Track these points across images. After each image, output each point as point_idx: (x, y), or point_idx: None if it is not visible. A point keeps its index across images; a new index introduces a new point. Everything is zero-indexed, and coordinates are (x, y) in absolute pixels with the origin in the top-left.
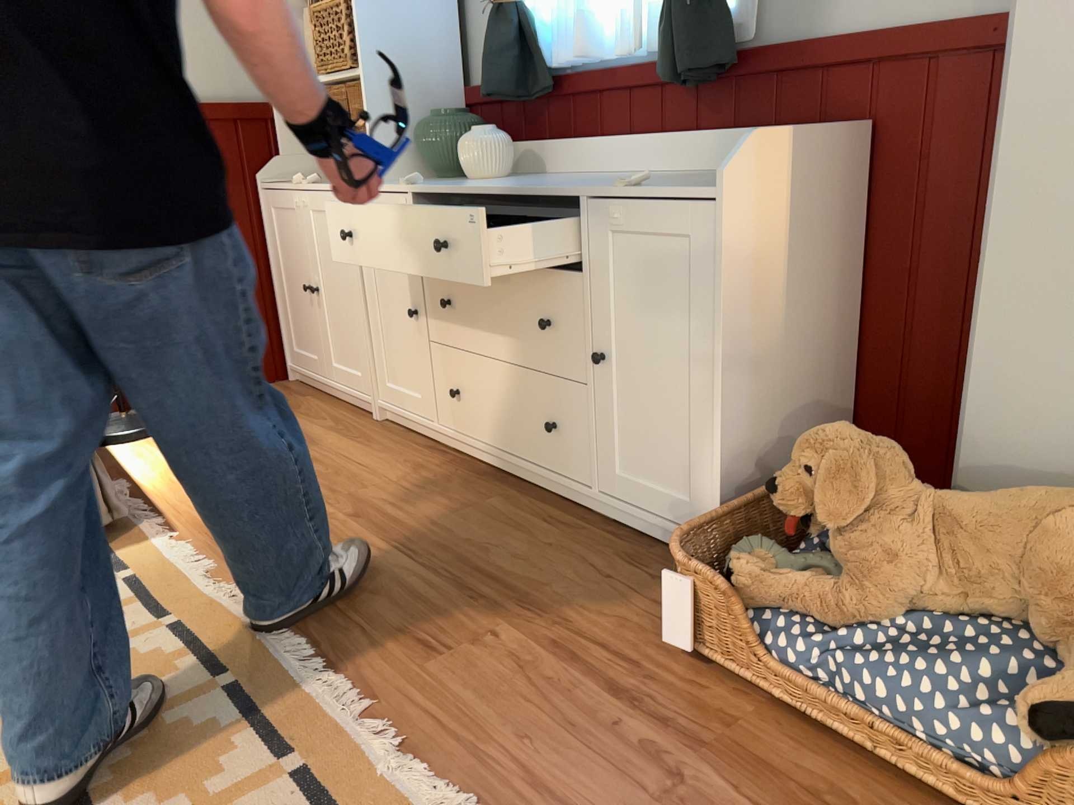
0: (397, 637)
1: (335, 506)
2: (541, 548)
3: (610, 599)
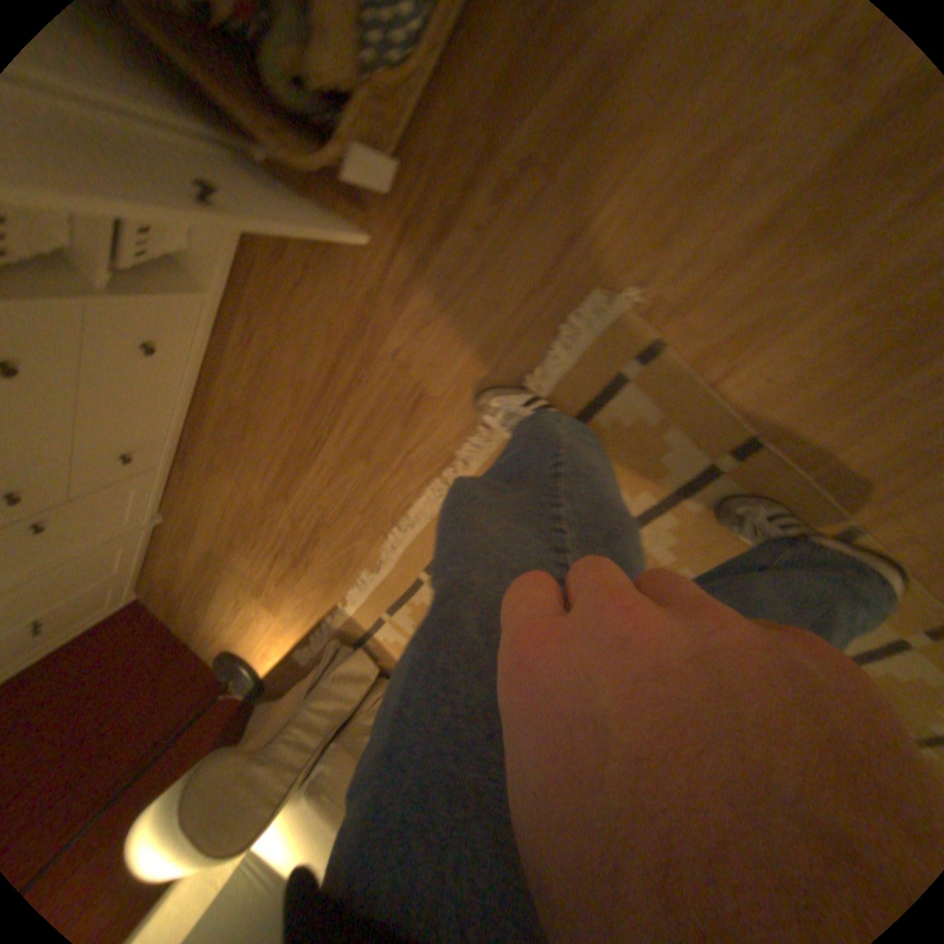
0: (410, 422)
1: (278, 510)
2: (282, 333)
3: (333, 256)
